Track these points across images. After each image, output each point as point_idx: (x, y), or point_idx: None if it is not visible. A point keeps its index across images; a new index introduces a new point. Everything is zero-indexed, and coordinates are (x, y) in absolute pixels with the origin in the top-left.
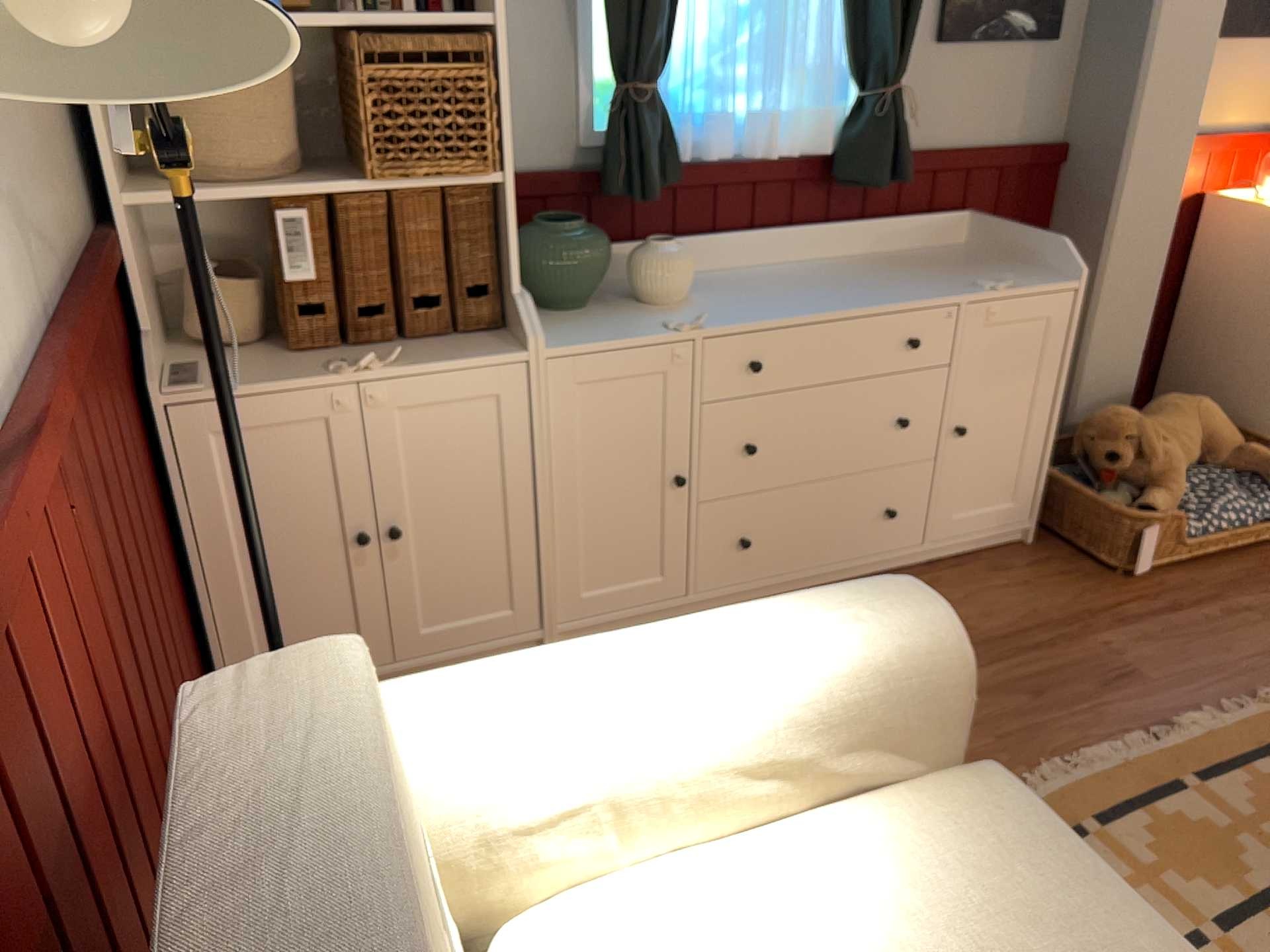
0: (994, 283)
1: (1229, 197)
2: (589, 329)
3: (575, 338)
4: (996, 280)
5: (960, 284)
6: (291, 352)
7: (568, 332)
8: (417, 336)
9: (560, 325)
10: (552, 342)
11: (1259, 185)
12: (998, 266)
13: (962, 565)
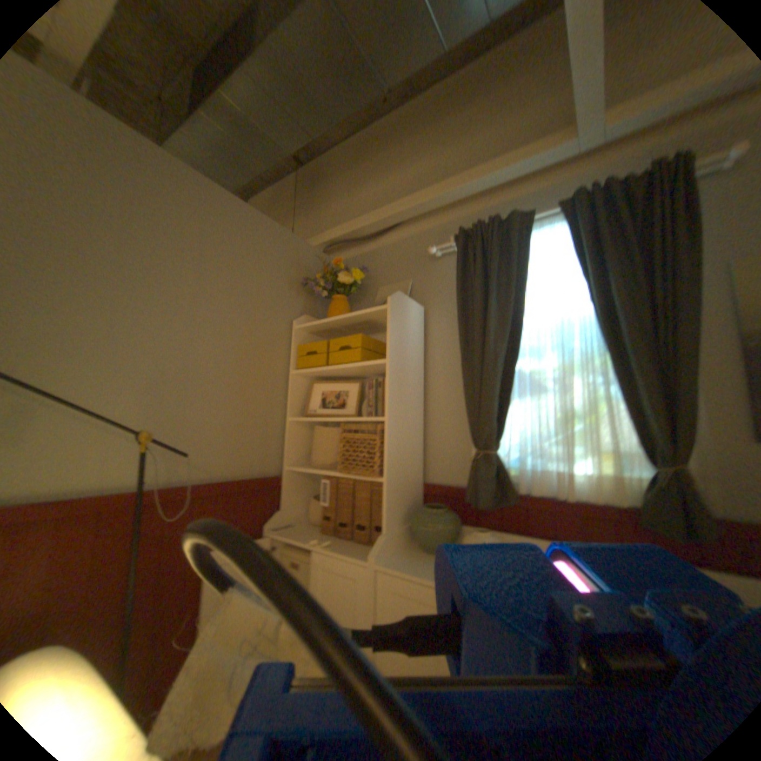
0: None
1: None
2: (417, 565)
3: (400, 566)
4: None
5: None
6: (322, 532)
7: (406, 562)
8: (359, 541)
9: (411, 558)
10: (389, 563)
11: None
12: None
13: None
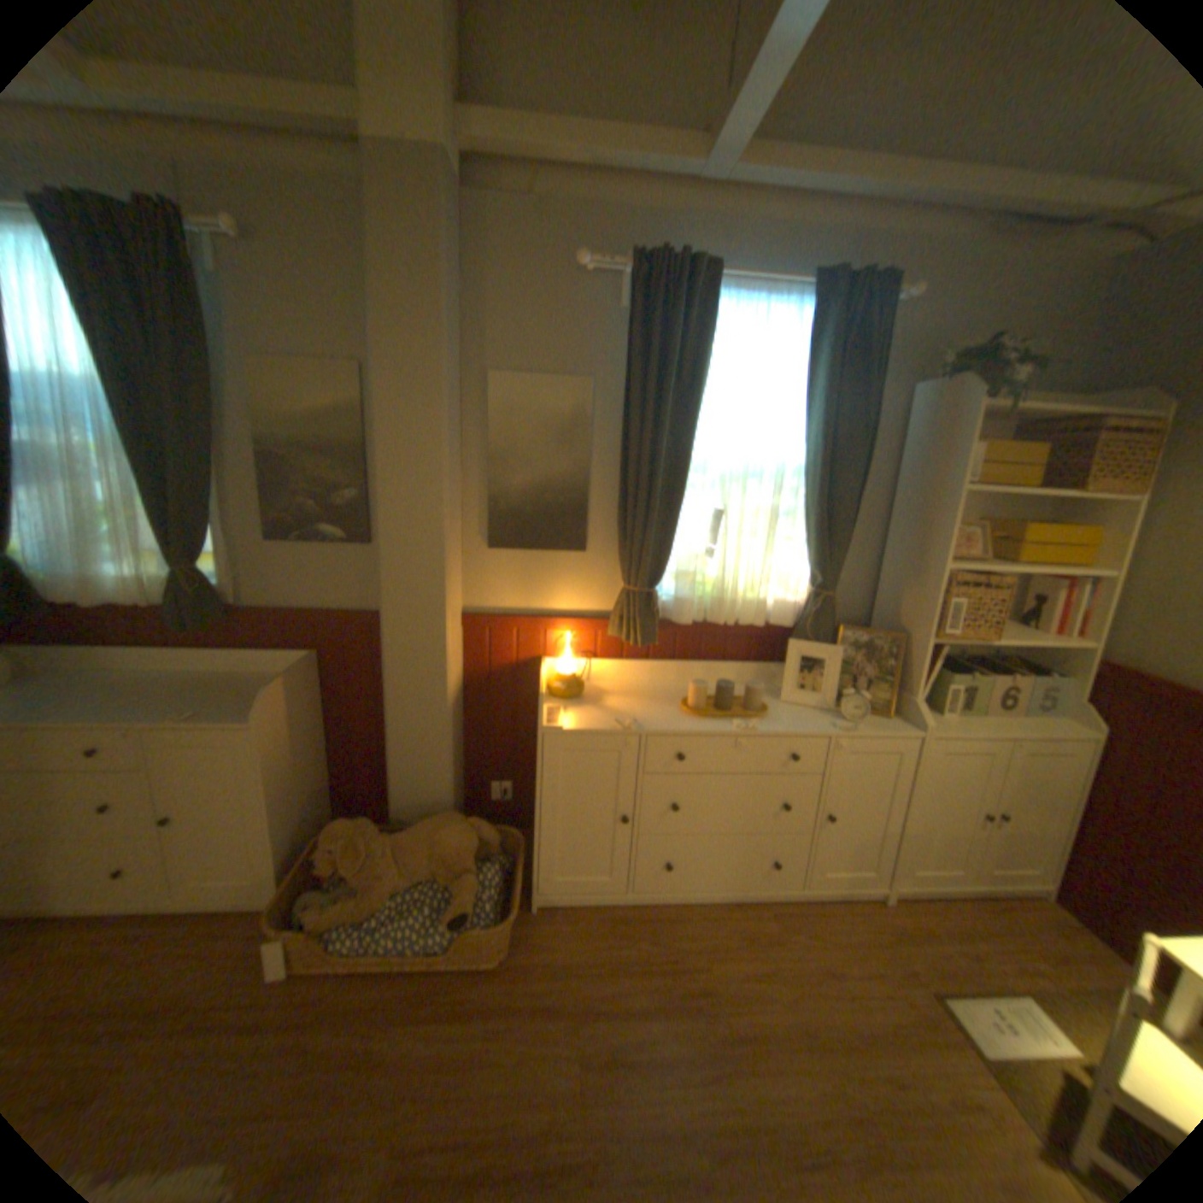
0: (174, 717)
1: (550, 664)
2: None
3: None
4: (205, 713)
5: (170, 713)
6: None
7: None
8: None
9: None
10: None
11: (573, 658)
12: (253, 700)
13: (198, 926)
